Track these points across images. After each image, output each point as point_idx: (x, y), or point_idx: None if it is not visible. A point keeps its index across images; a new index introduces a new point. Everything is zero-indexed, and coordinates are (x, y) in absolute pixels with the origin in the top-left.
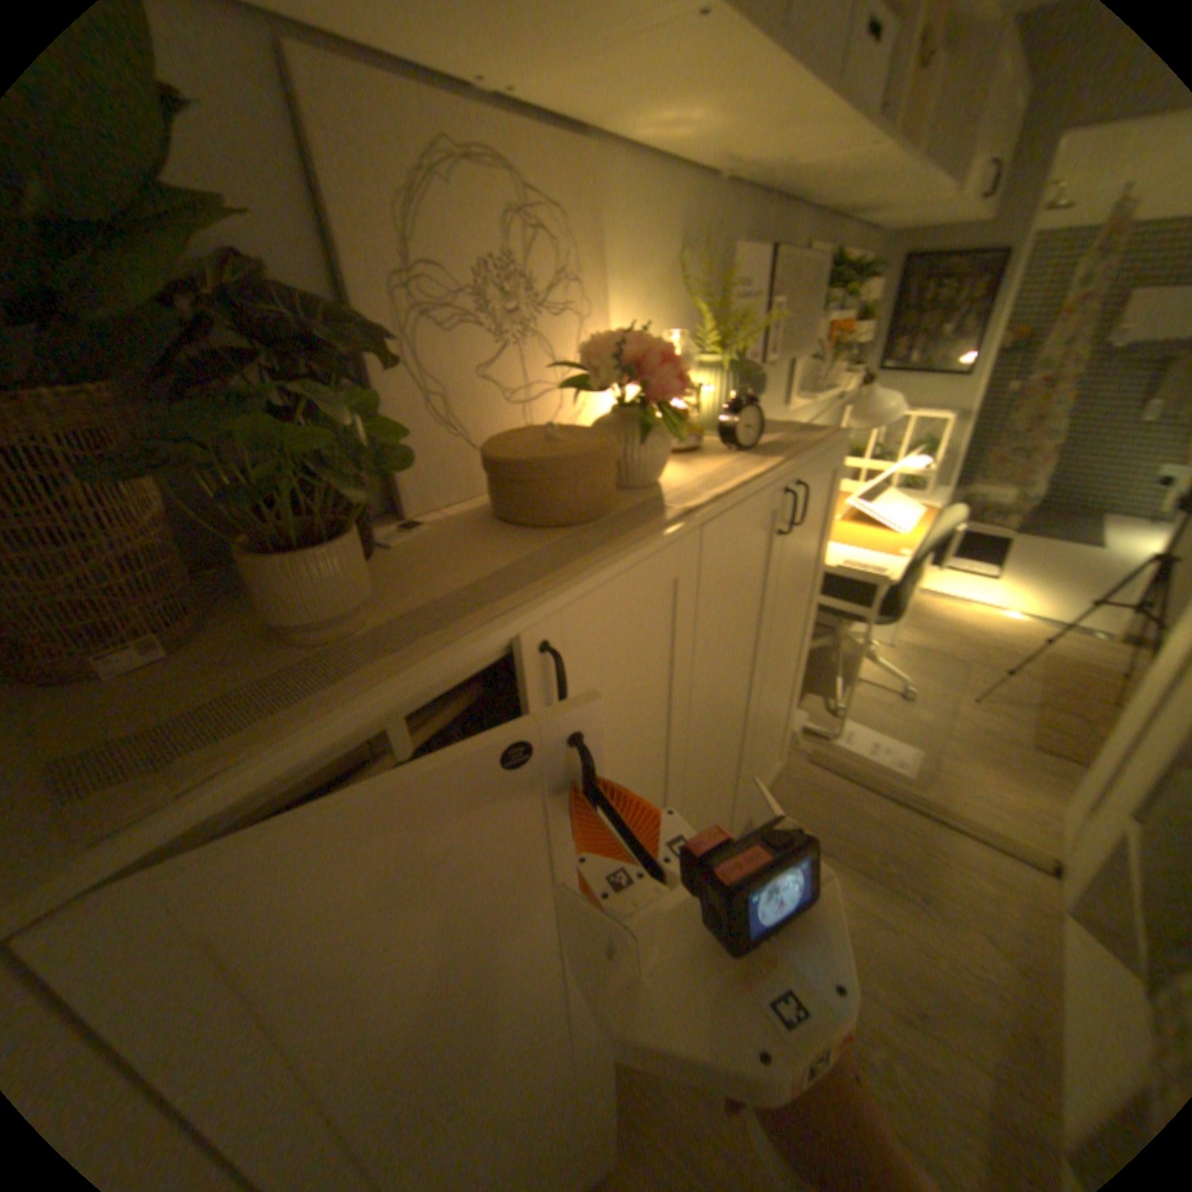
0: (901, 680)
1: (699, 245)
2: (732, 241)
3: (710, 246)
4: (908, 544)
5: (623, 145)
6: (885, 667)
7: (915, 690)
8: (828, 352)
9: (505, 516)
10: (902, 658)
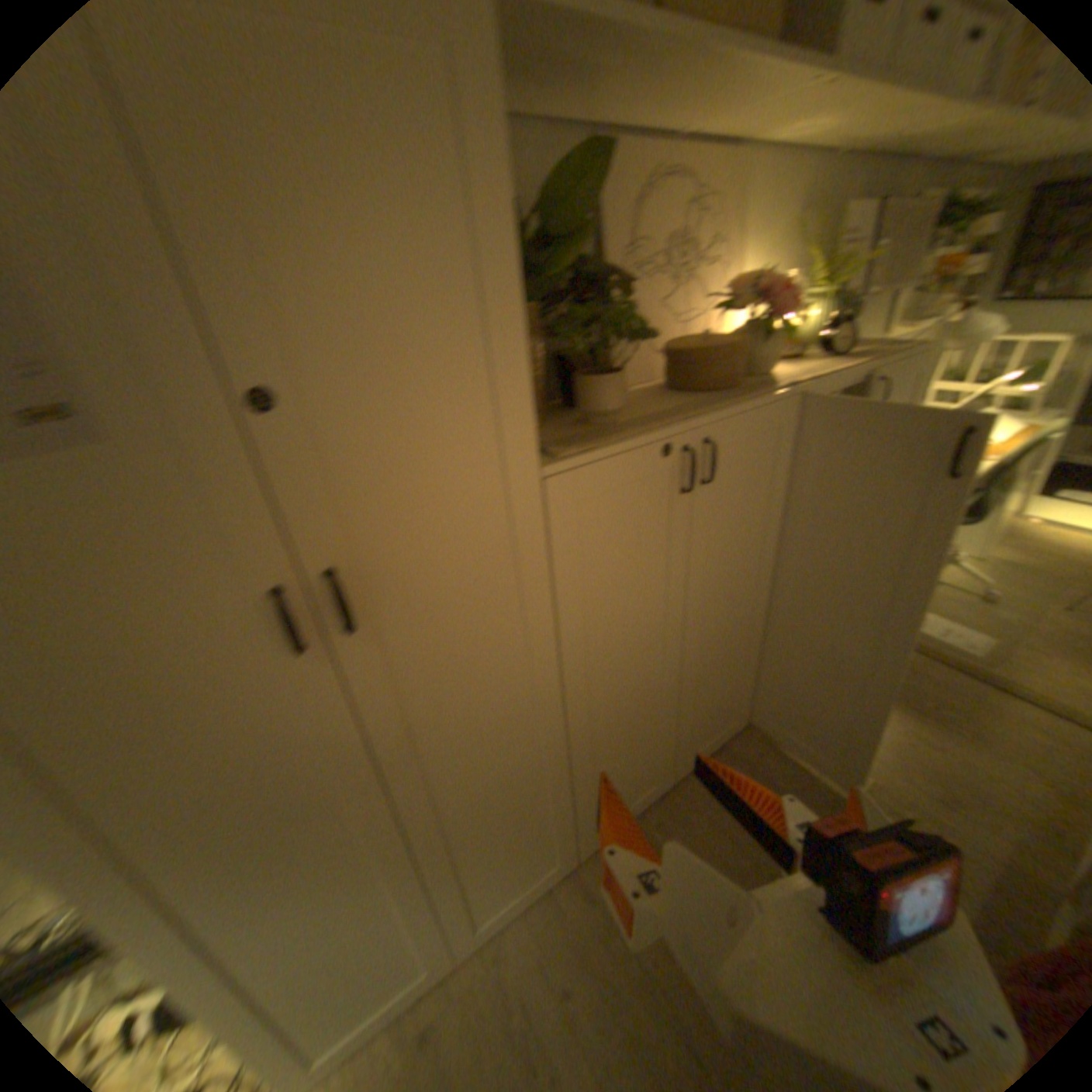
0: (985, 584)
1: (815, 208)
2: (845, 201)
3: (825, 208)
4: (998, 453)
5: (764, 148)
6: (969, 572)
7: (999, 595)
8: (934, 286)
9: (675, 388)
10: (991, 571)
